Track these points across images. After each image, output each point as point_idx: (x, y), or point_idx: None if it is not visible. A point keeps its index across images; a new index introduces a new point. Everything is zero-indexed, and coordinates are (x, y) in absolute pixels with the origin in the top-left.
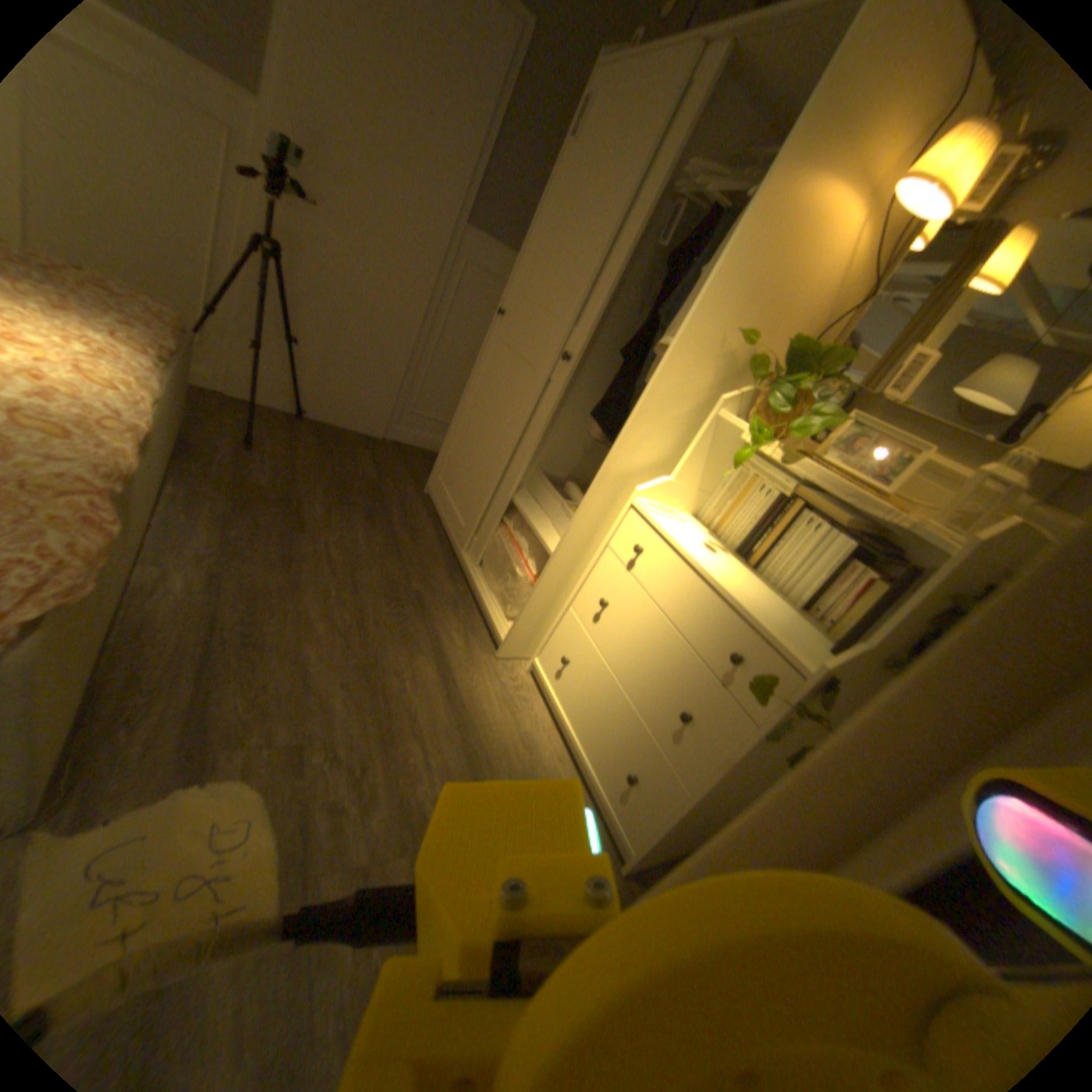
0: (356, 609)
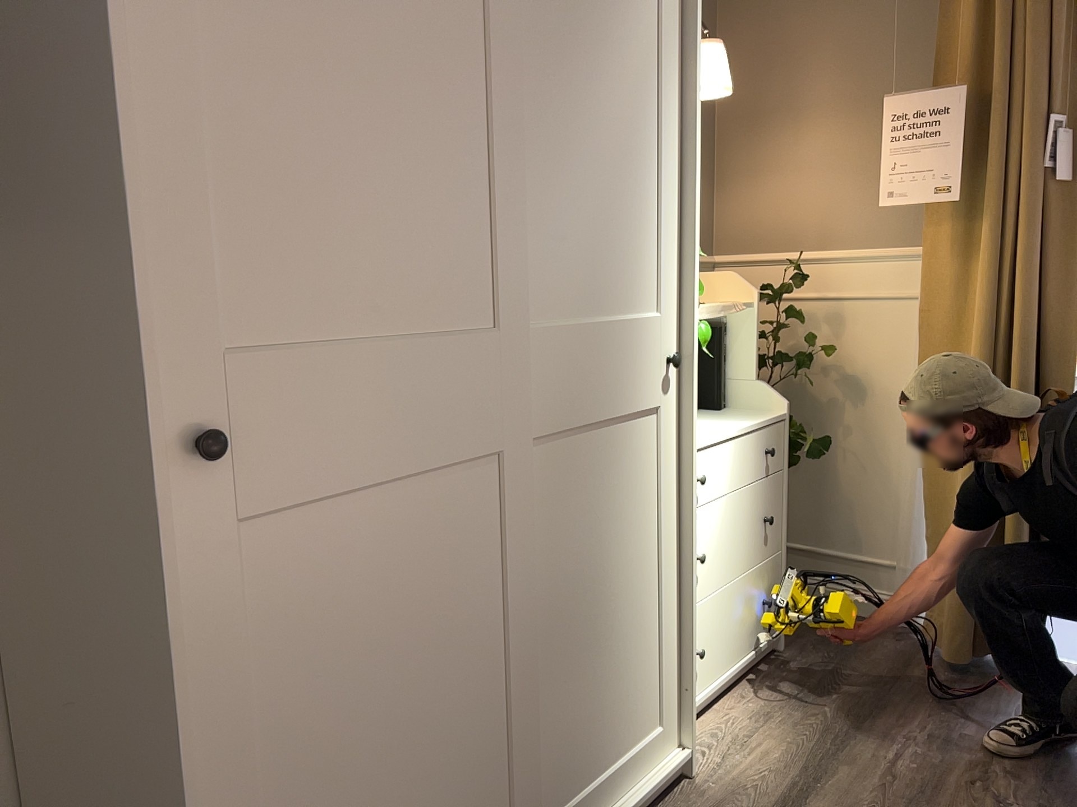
0: None
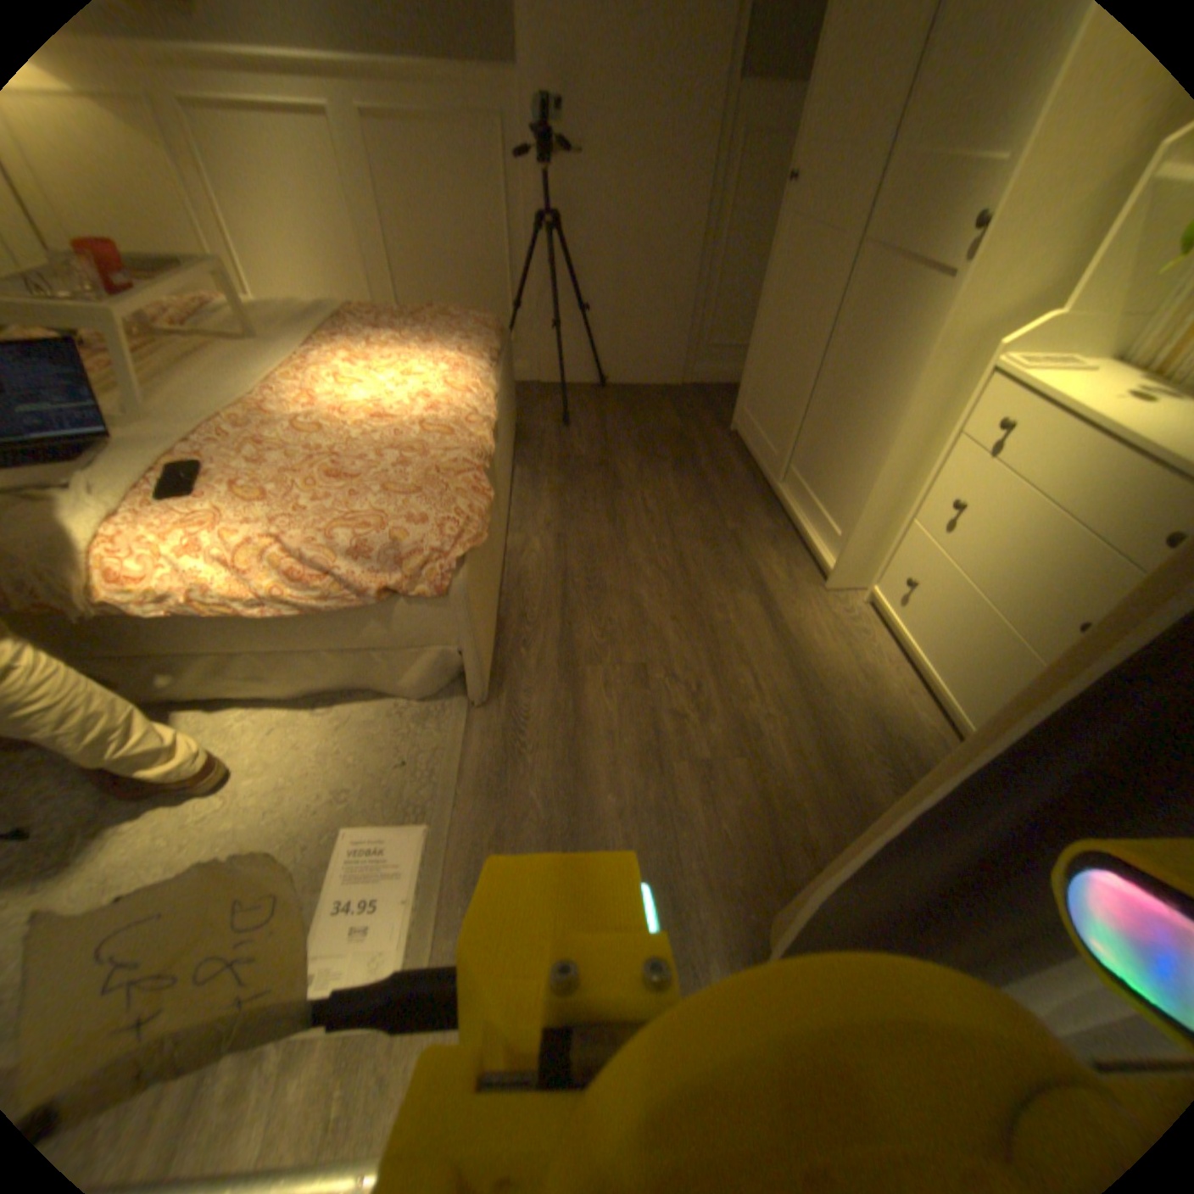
0: (676, 553)
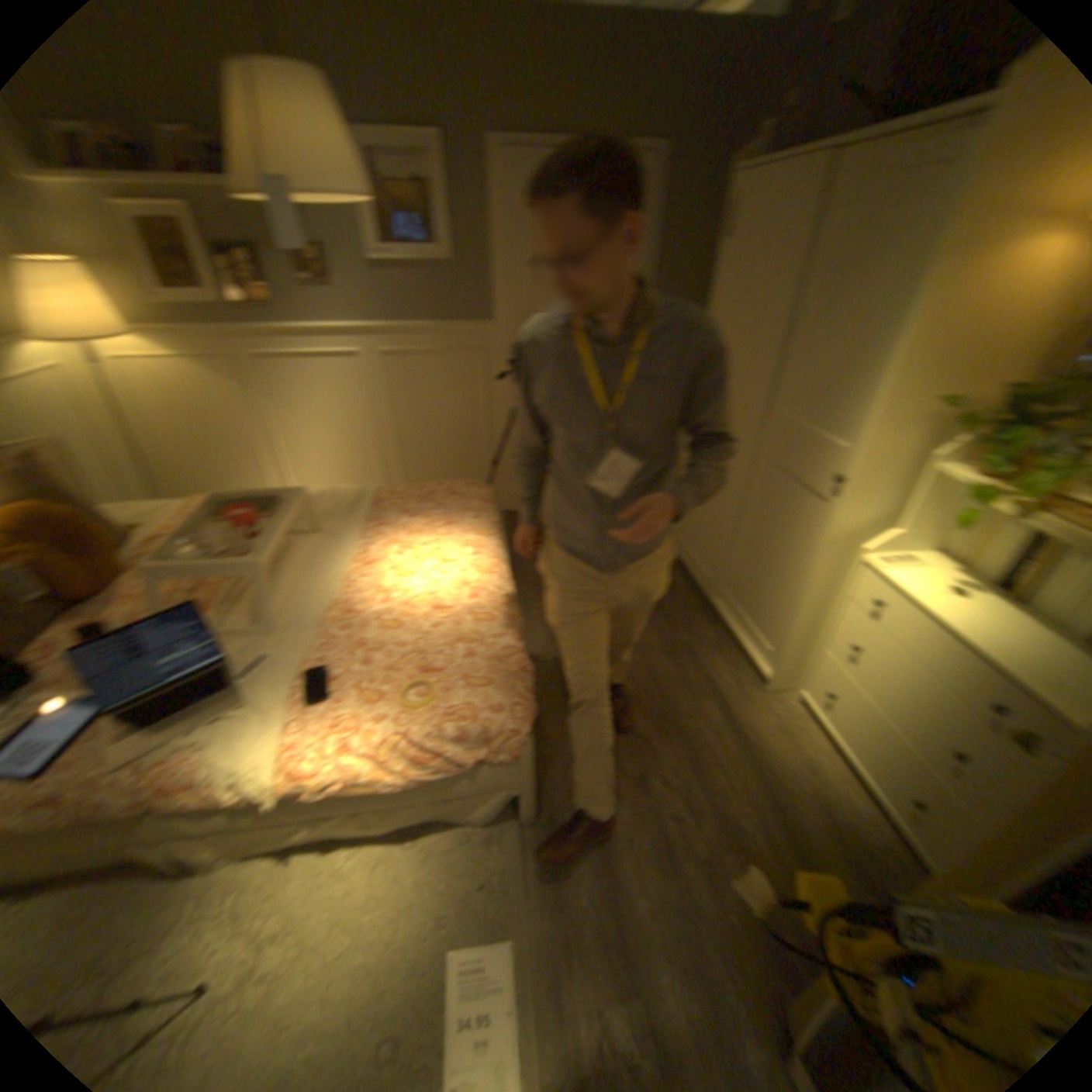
0: (650, 668)
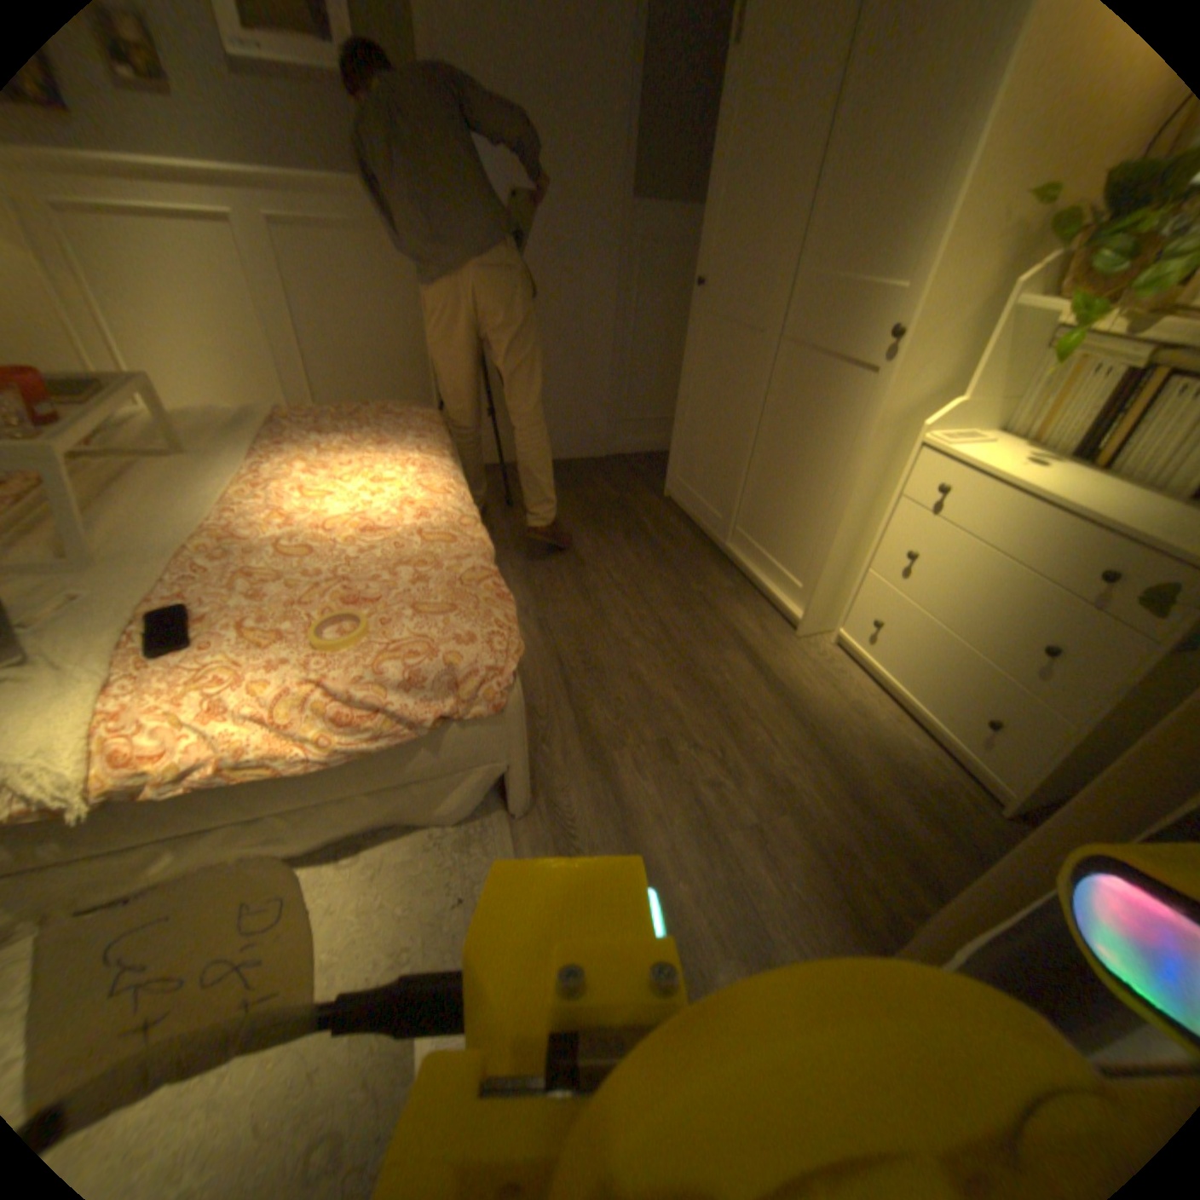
0: (657, 623)
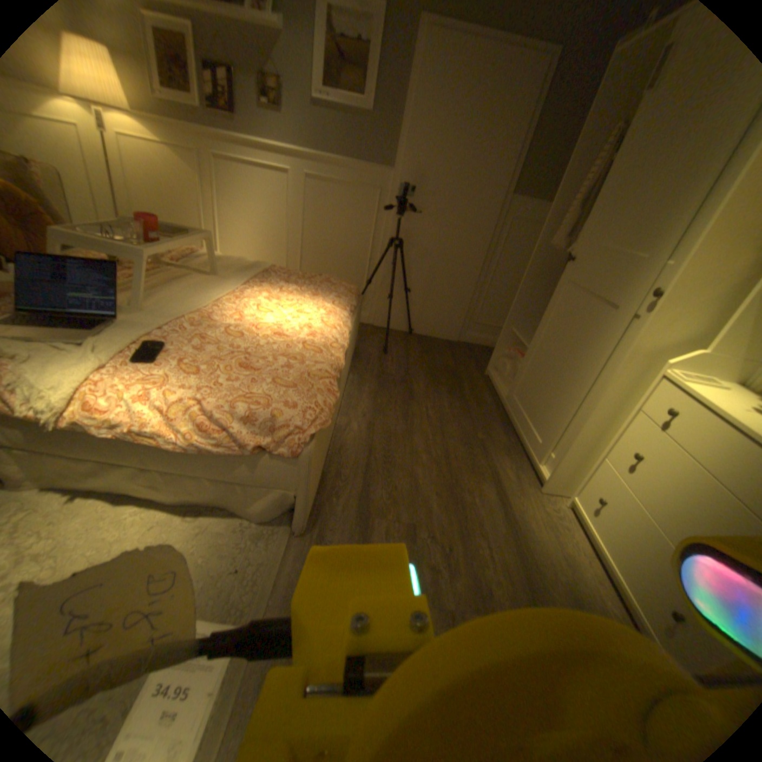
0: (443, 448)
